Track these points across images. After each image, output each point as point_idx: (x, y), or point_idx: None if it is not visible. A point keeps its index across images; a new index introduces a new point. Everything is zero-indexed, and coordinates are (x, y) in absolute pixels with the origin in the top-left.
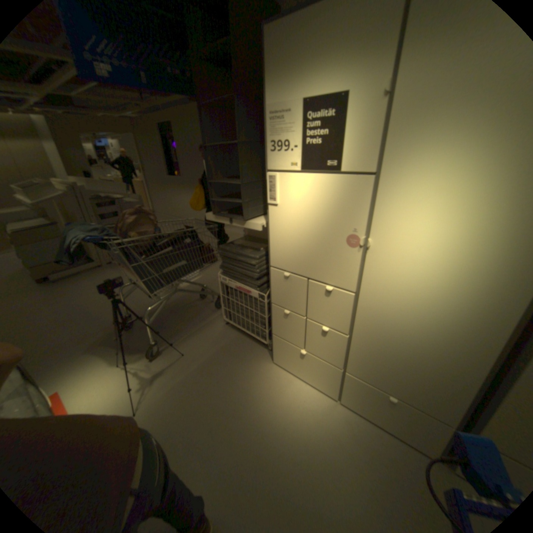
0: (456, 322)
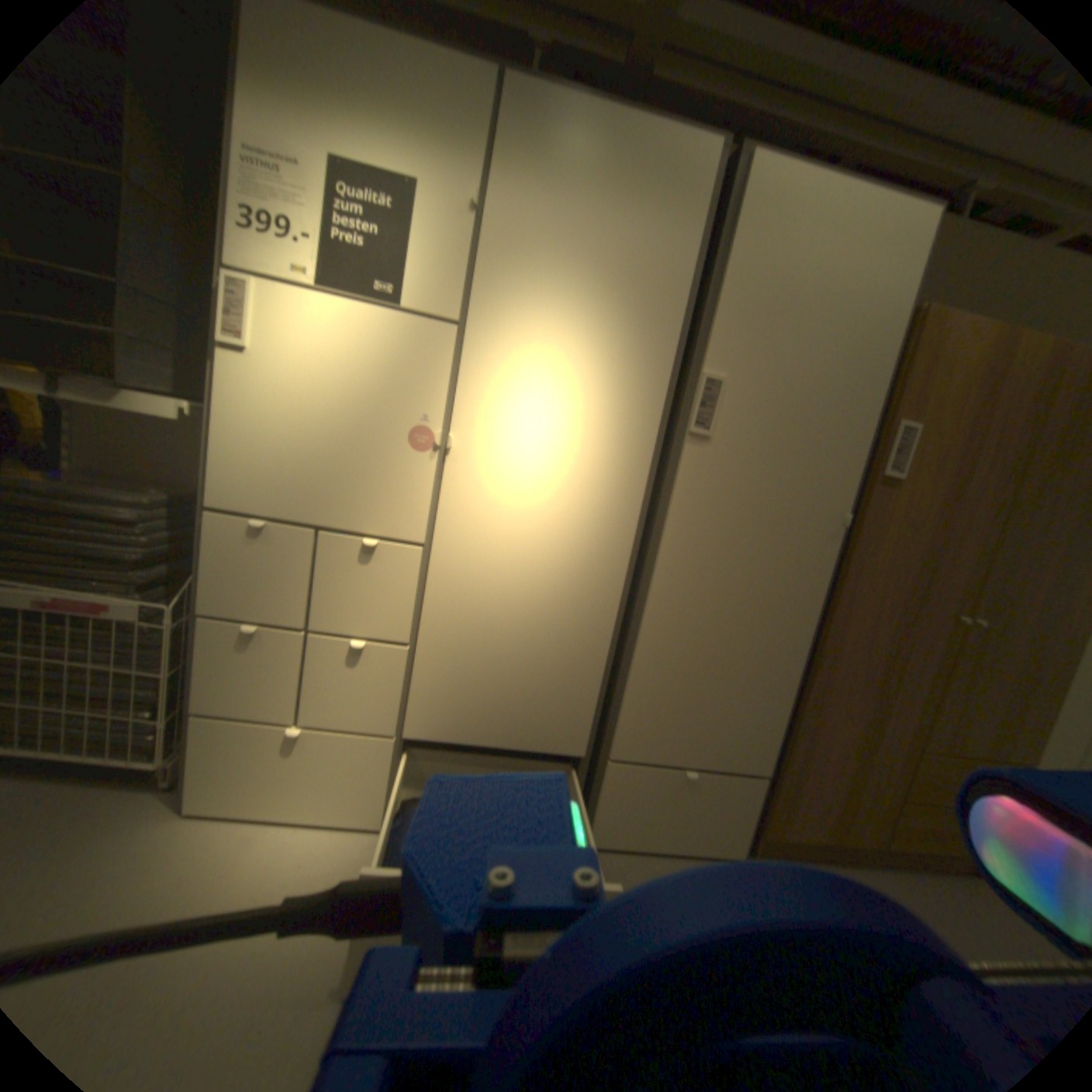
0: (572, 567)
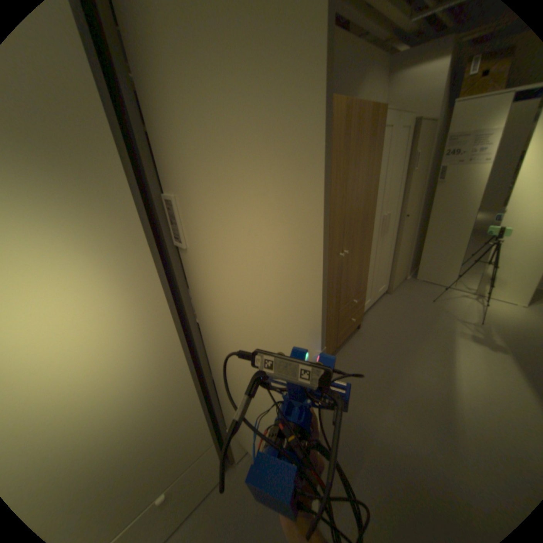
0: (140, 381)
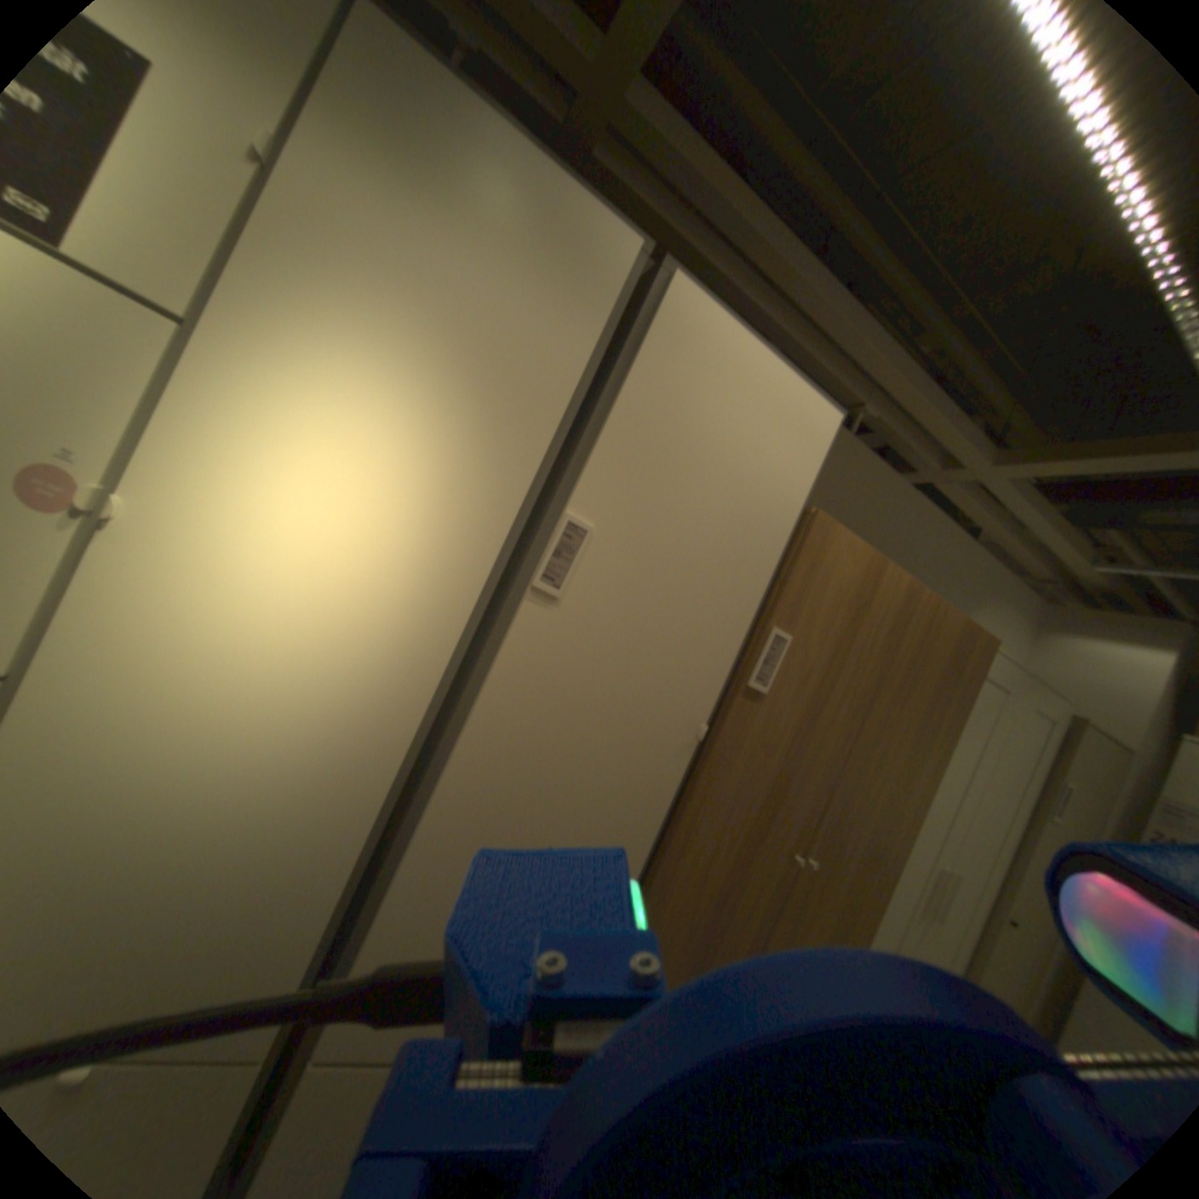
0: (310, 750)
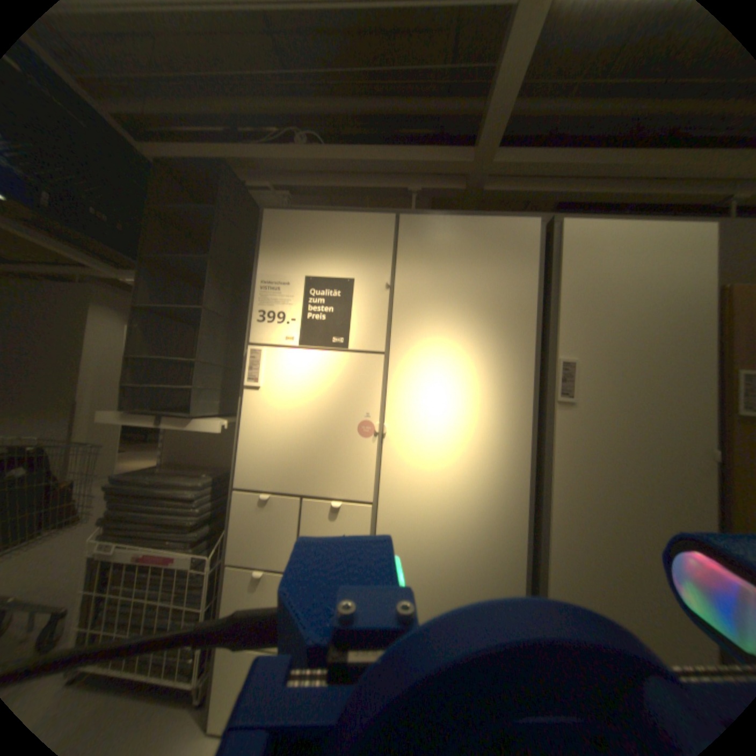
0: (484, 511)
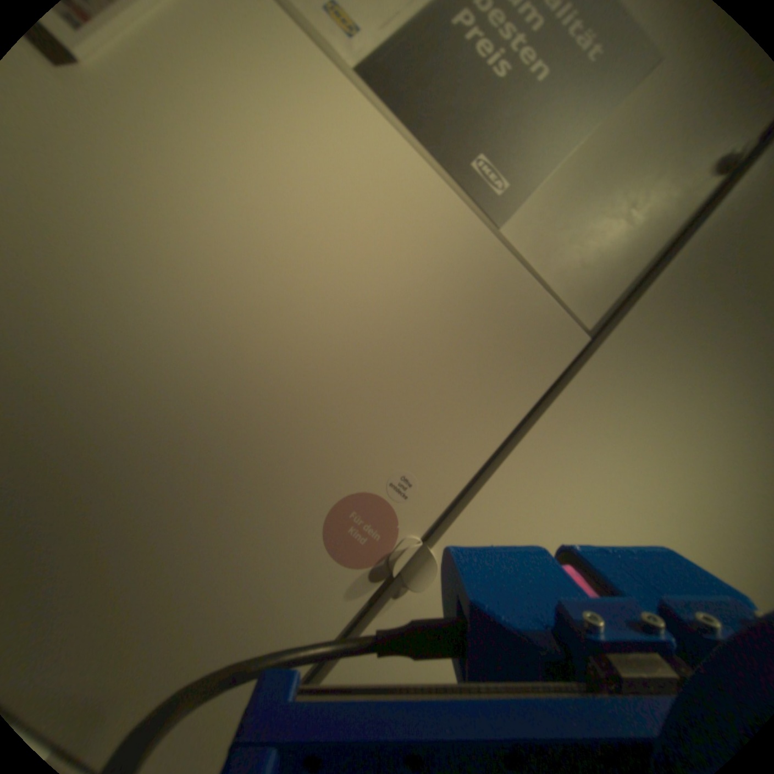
0: None
